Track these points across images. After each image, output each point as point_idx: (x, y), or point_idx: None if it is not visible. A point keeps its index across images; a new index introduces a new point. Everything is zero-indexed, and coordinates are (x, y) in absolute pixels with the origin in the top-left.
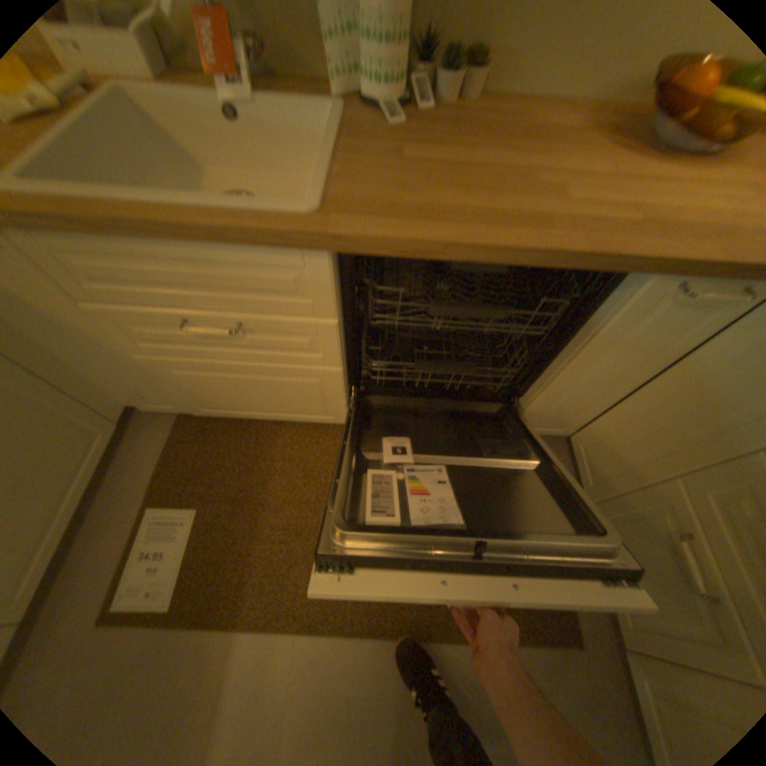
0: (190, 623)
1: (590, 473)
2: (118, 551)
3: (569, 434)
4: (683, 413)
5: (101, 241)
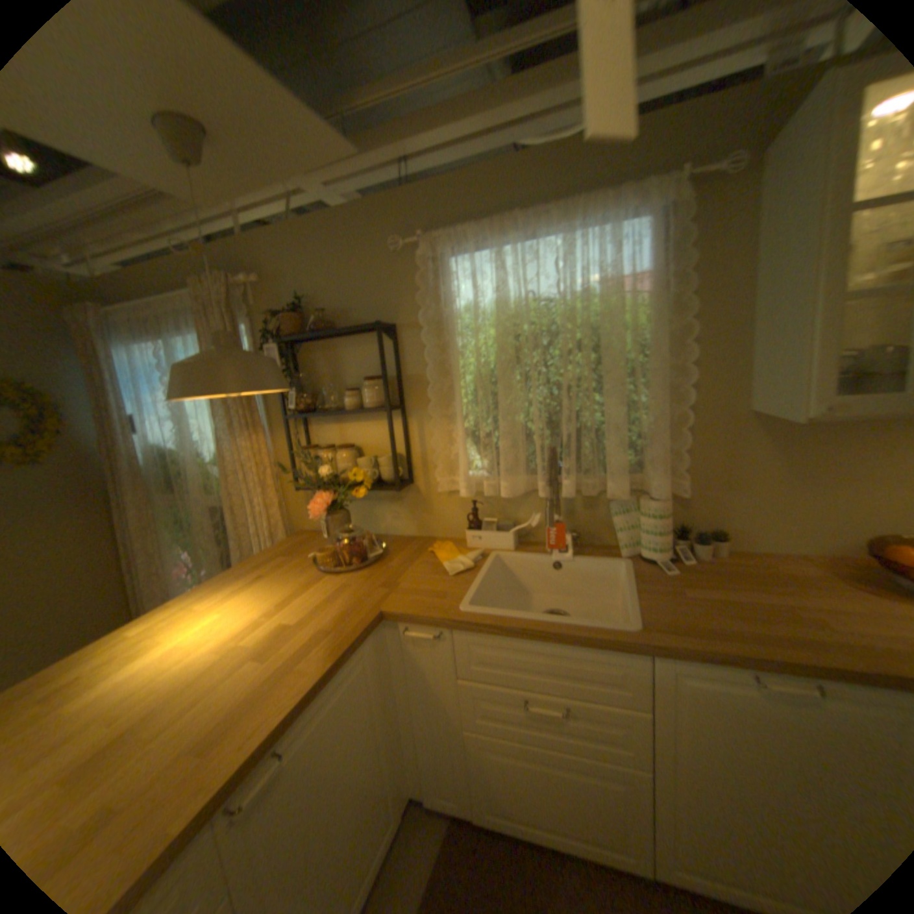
0: None
1: None
2: None
3: None
4: None
5: (505, 639)
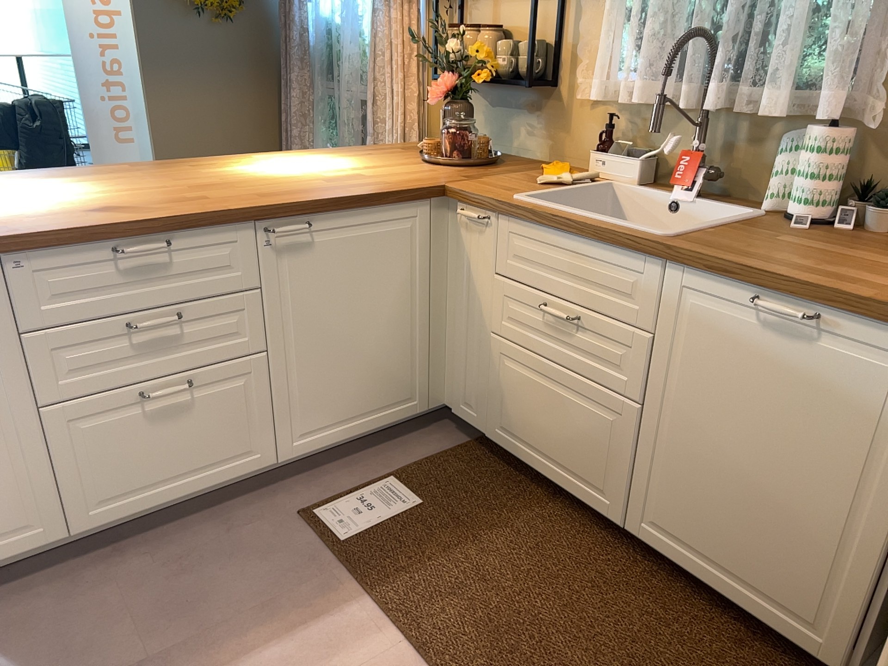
0: (348, 560)
1: None
2: (351, 485)
3: None
4: None
5: (539, 229)
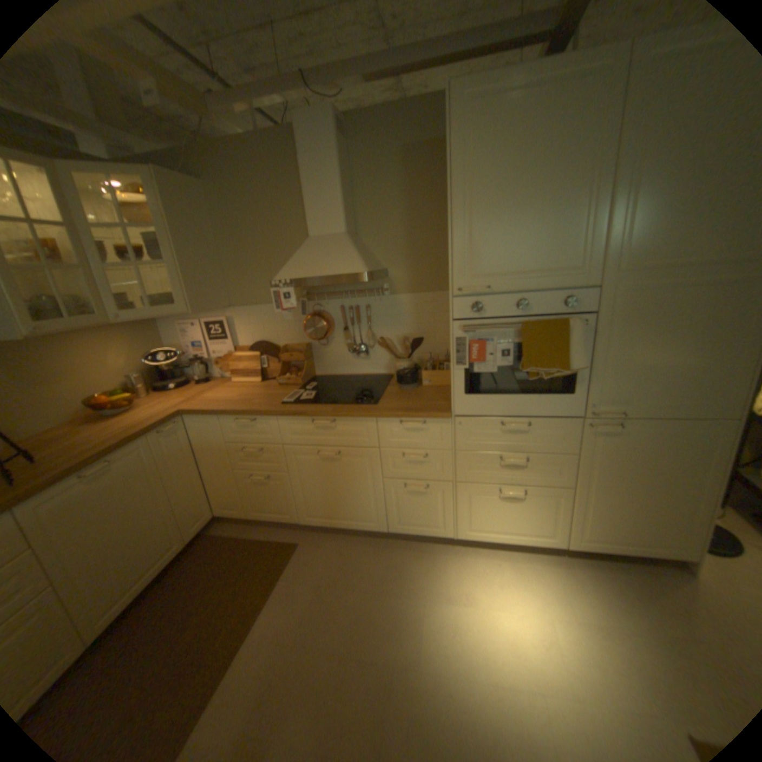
0: None
1: (231, 511)
2: None
3: (211, 515)
4: (211, 459)
5: None
